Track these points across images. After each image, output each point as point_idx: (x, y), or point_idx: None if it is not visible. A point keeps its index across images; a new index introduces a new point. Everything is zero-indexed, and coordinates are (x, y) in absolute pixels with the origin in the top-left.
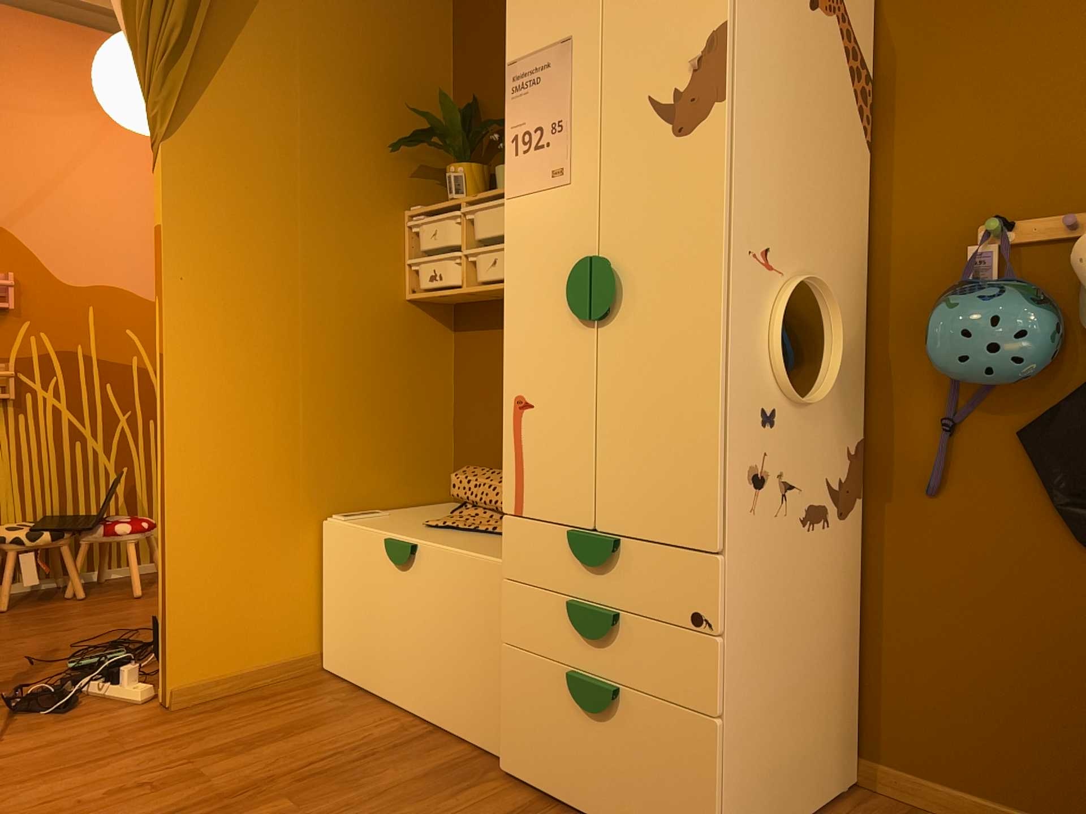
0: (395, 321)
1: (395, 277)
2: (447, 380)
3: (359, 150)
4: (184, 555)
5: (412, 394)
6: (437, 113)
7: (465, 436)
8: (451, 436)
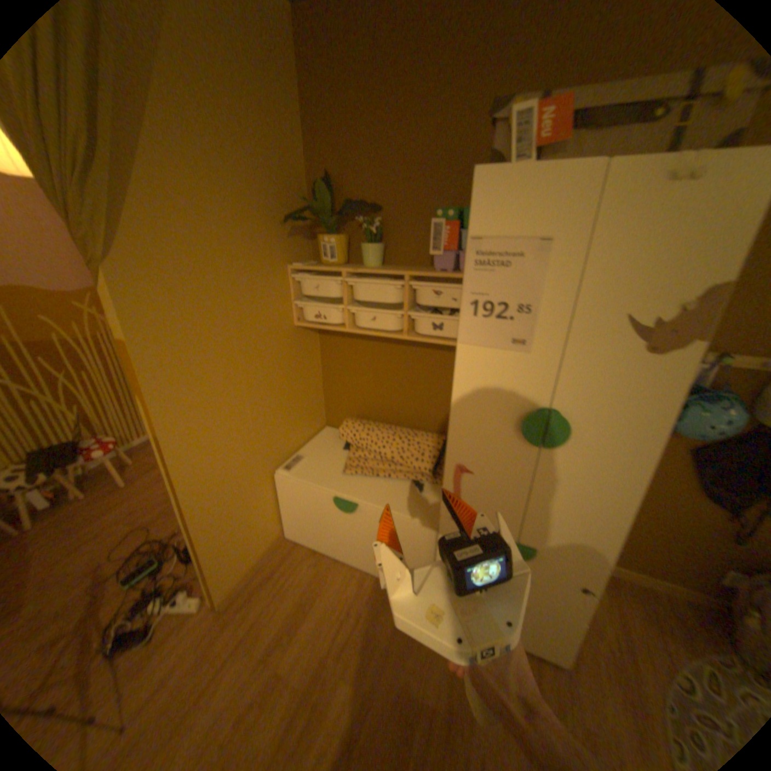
0: (291, 341)
1: (287, 313)
2: (318, 363)
3: (254, 225)
4: (206, 540)
5: (304, 380)
6: (296, 179)
7: (333, 393)
8: (323, 392)
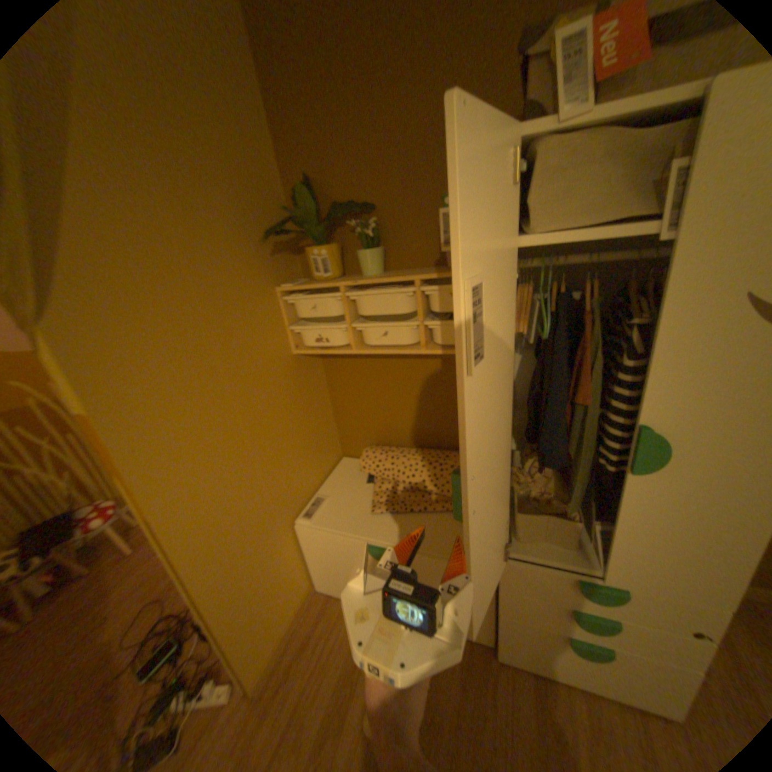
0: (292, 373)
1: (284, 342)
2: (326, 390)
3: (231, 248)
4: (228, 623)
5: (313, 412)
6: (272, 189)
7: (347, 421)
8: (335, 421)
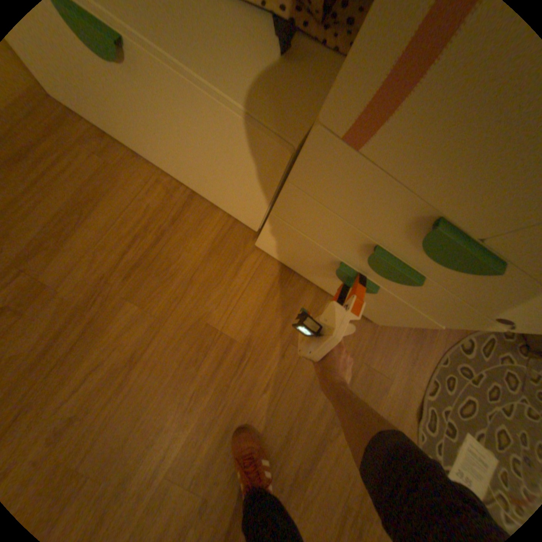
0: None
1: None
2: None
3: None
4: None
5: None
6: None
7: None
8: None
